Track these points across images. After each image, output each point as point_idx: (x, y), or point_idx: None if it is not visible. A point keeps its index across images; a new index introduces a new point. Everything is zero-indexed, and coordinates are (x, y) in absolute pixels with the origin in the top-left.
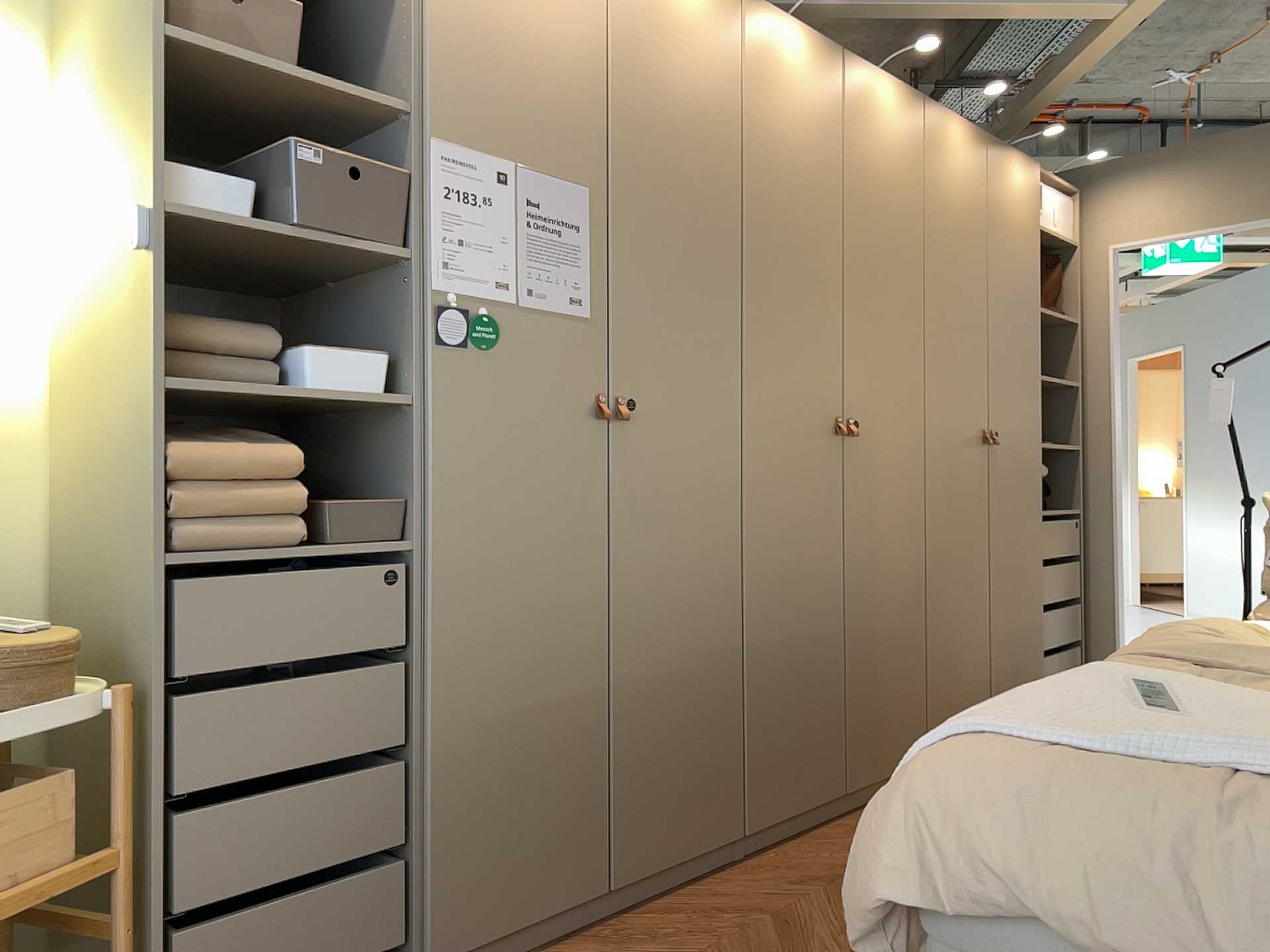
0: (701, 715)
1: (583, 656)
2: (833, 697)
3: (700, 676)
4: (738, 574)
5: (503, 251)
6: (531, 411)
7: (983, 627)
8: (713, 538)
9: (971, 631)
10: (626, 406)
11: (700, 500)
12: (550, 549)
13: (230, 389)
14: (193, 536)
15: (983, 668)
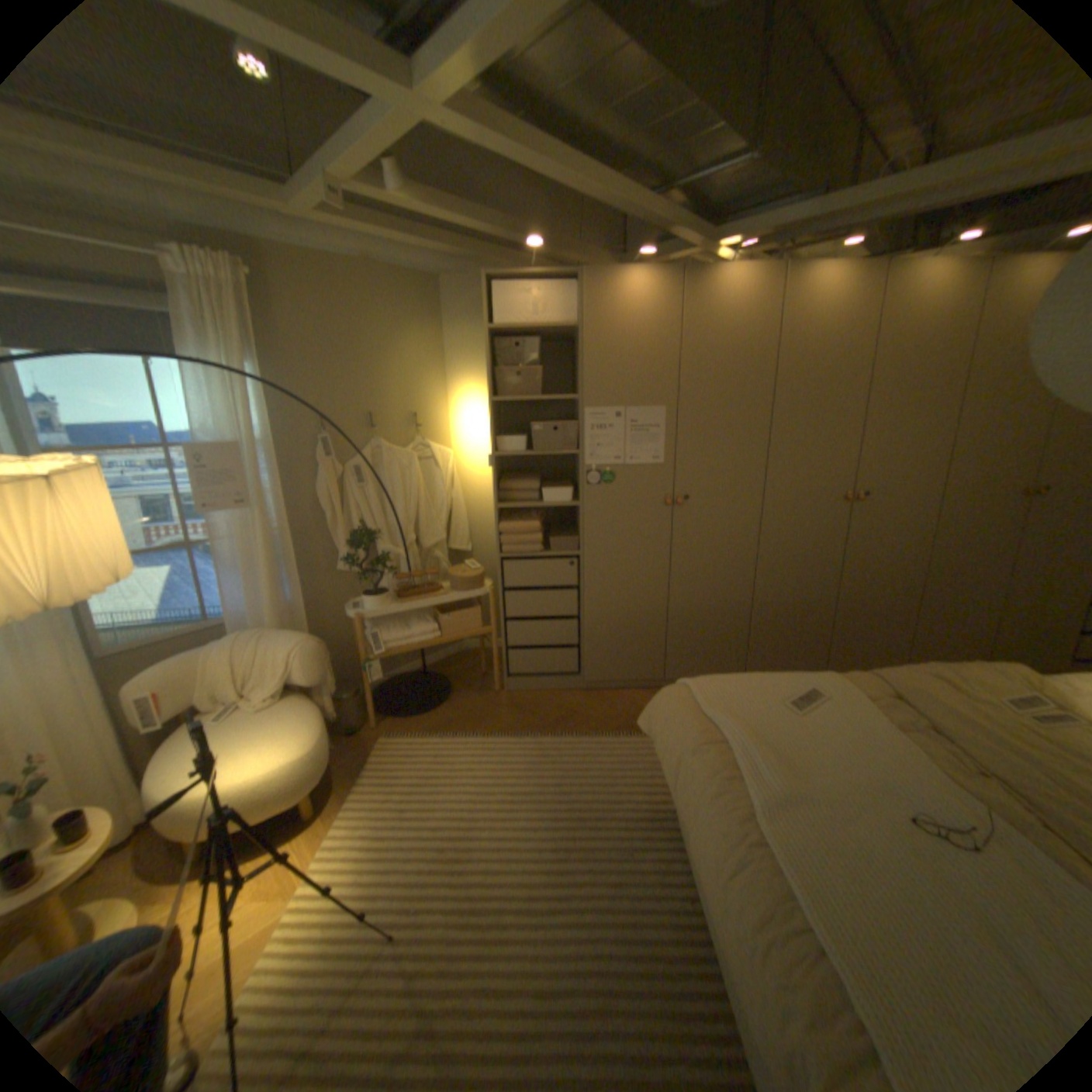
0: (719, 626)
1: (653, 596)
2: (818, 631)
3: (720, 610)
4: (749, 570)
5: (617, 444)
6: (630, 505)
7: (989, 611)
8: (734, 554)
9: (972, 612)
10: (680, 500)
11: (726, 537)
12: (638, 556)
13: (524, 501)
14: (507, 550)
15: (983, 634)
